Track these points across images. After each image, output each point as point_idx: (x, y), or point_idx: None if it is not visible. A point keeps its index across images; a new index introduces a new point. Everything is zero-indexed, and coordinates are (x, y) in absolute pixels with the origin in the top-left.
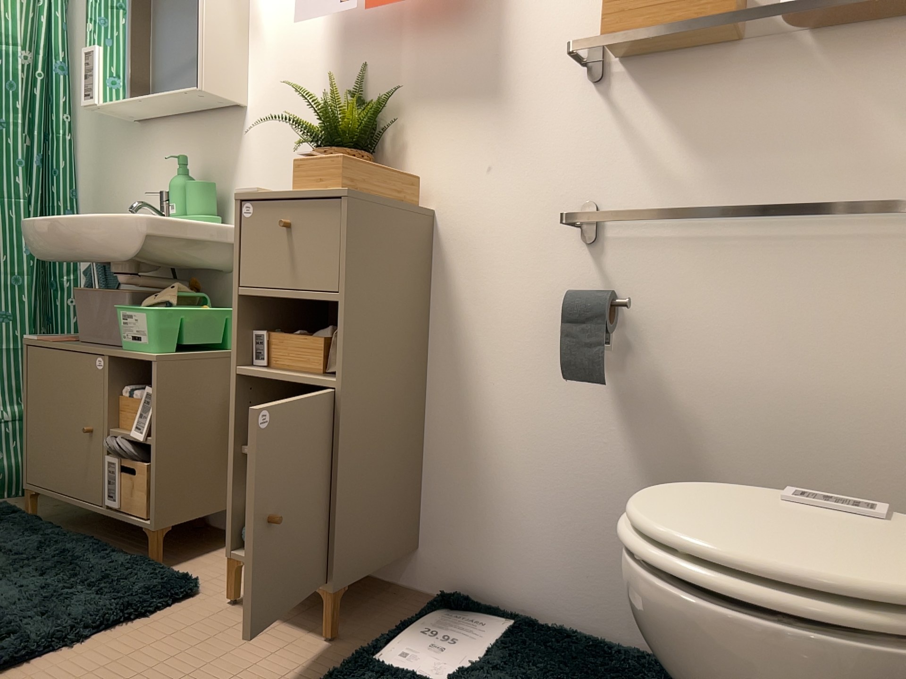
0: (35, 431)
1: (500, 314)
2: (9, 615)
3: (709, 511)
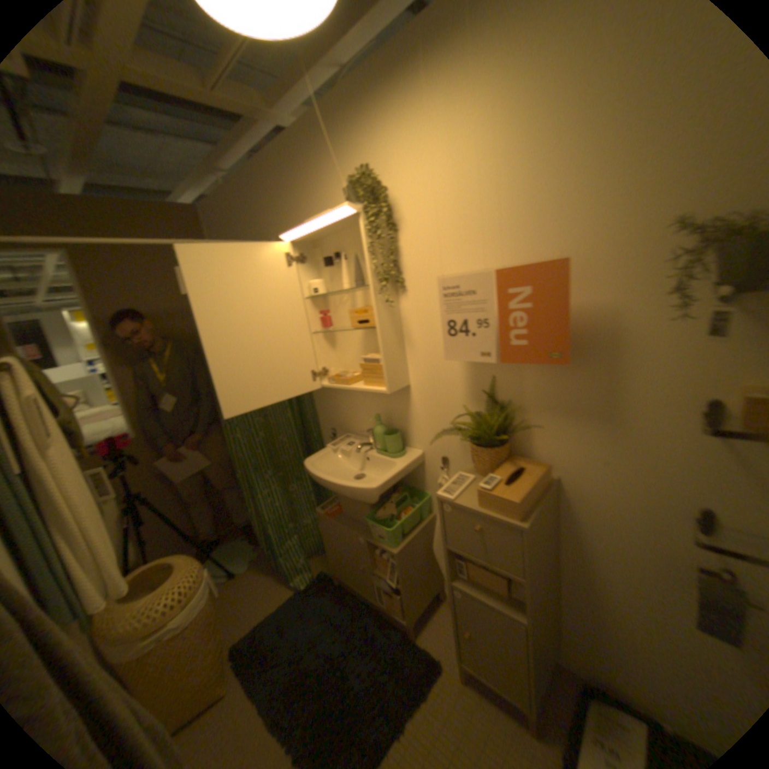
0: (330, 554)
1: (620, 551)
2: (363, 712)
3: None
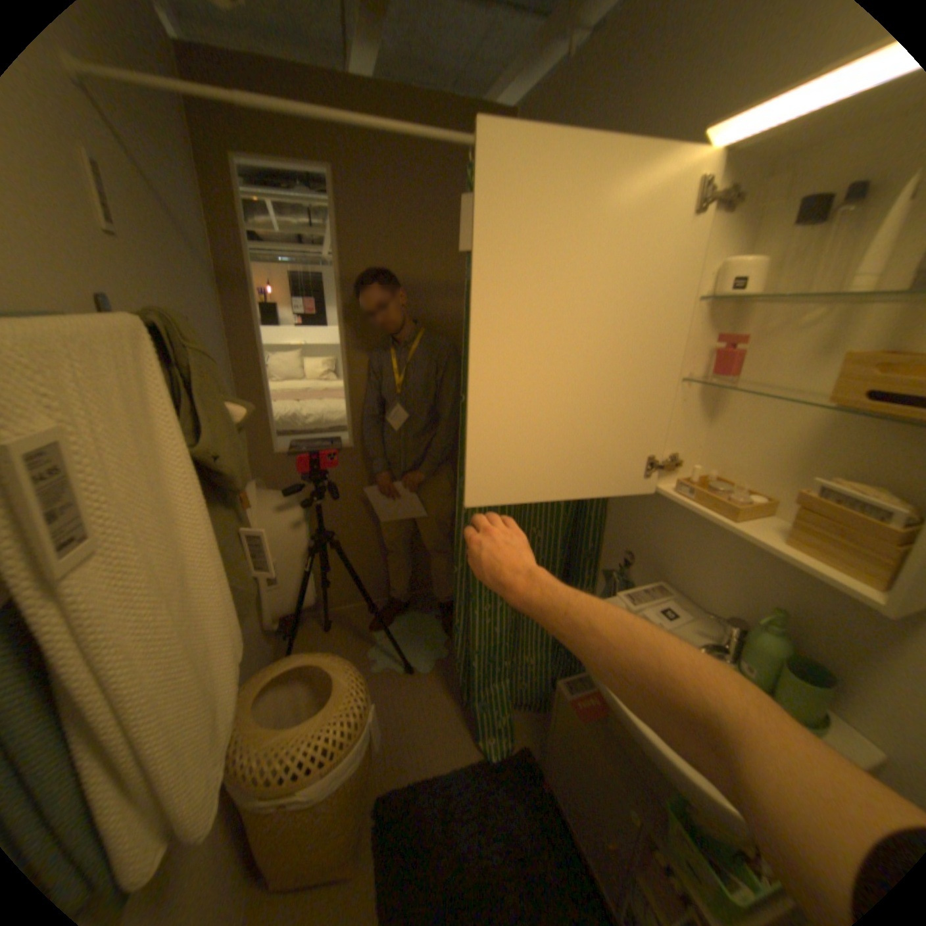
0: (559, 757)
1: None
2: None
3: None
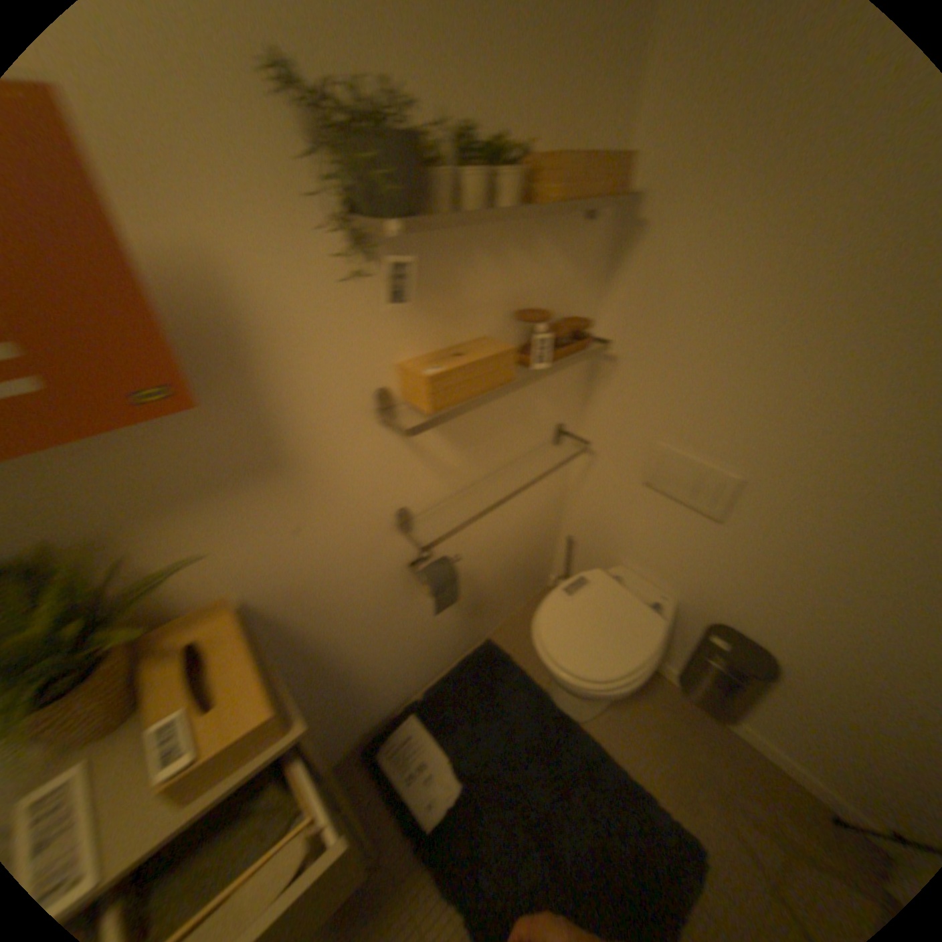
0: None
1: (347, 611)
2: None
3: (581, 641)
